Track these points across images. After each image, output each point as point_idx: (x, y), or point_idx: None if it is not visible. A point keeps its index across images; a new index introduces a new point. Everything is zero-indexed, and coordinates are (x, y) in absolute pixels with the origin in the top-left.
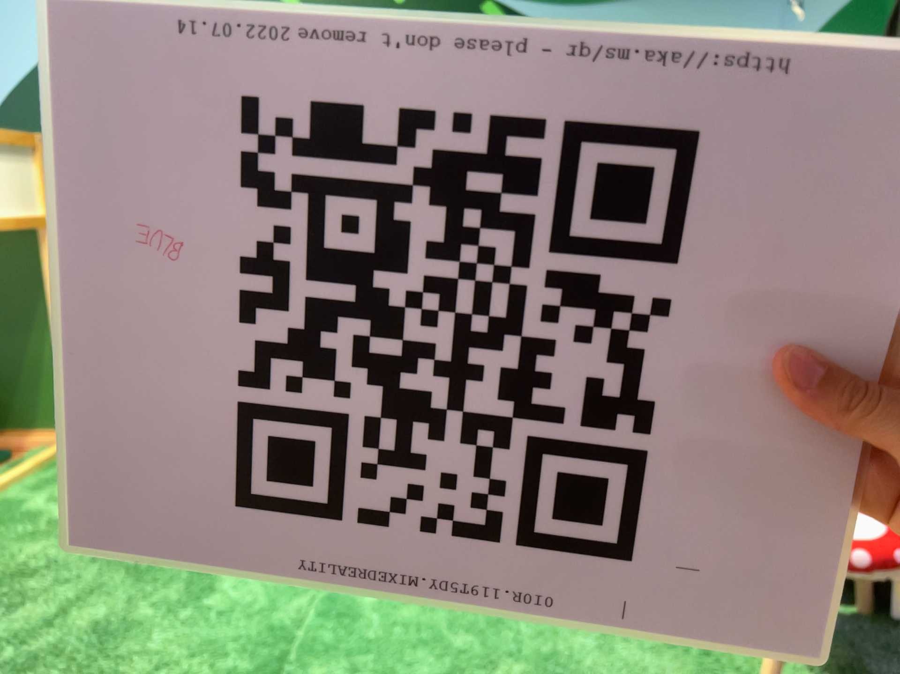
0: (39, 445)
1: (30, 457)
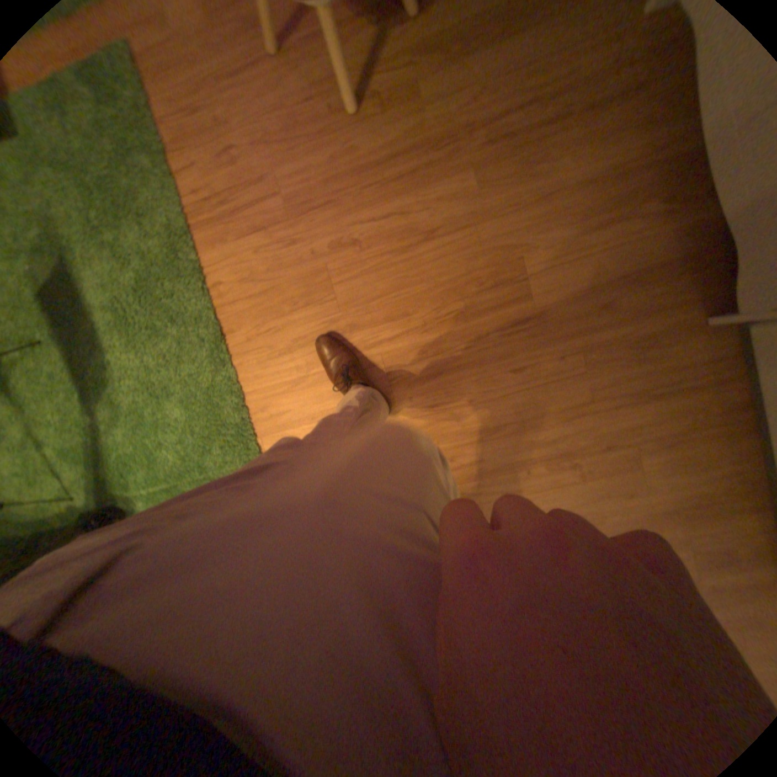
0: None
1: None
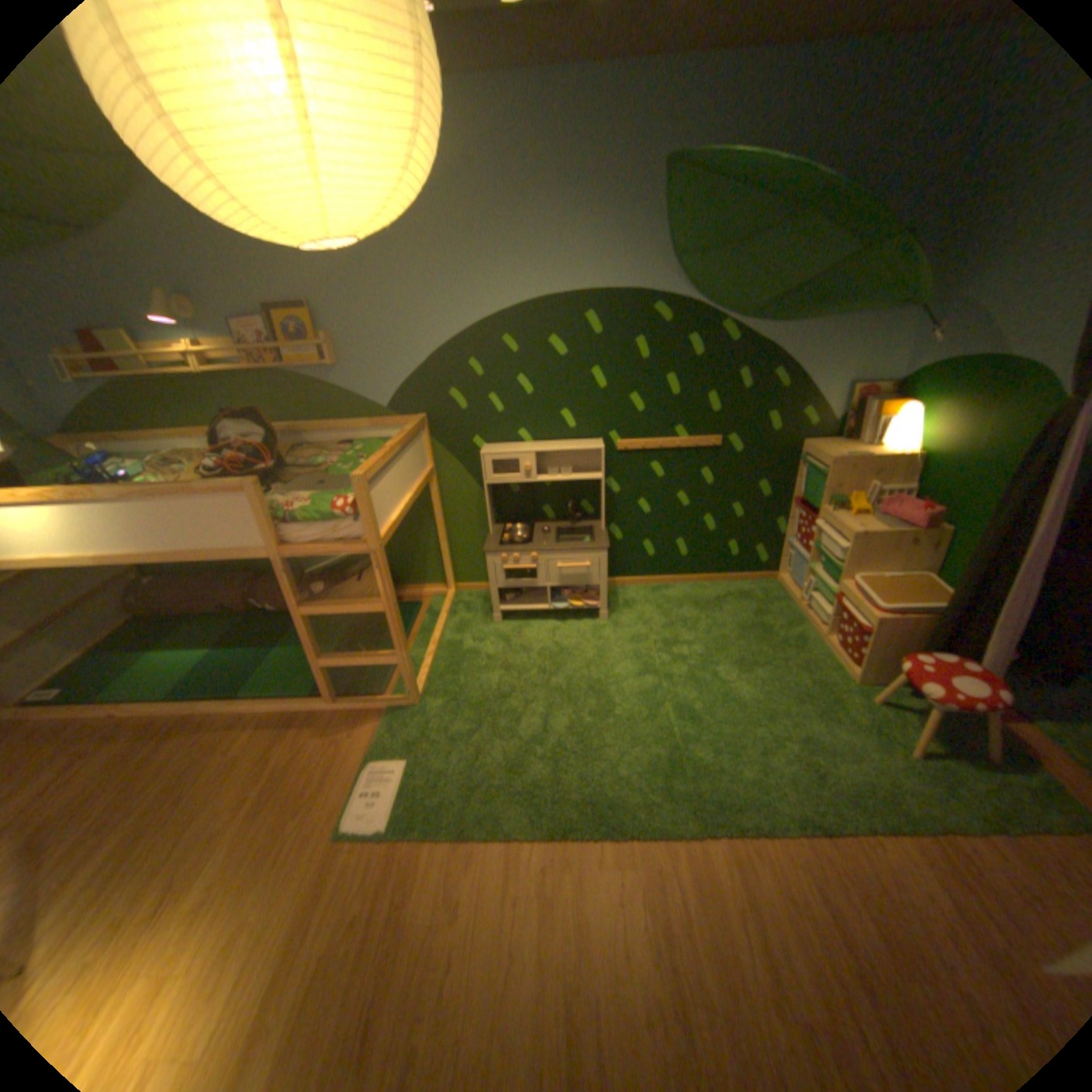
0: (432, 595)
1: (434, 605)
